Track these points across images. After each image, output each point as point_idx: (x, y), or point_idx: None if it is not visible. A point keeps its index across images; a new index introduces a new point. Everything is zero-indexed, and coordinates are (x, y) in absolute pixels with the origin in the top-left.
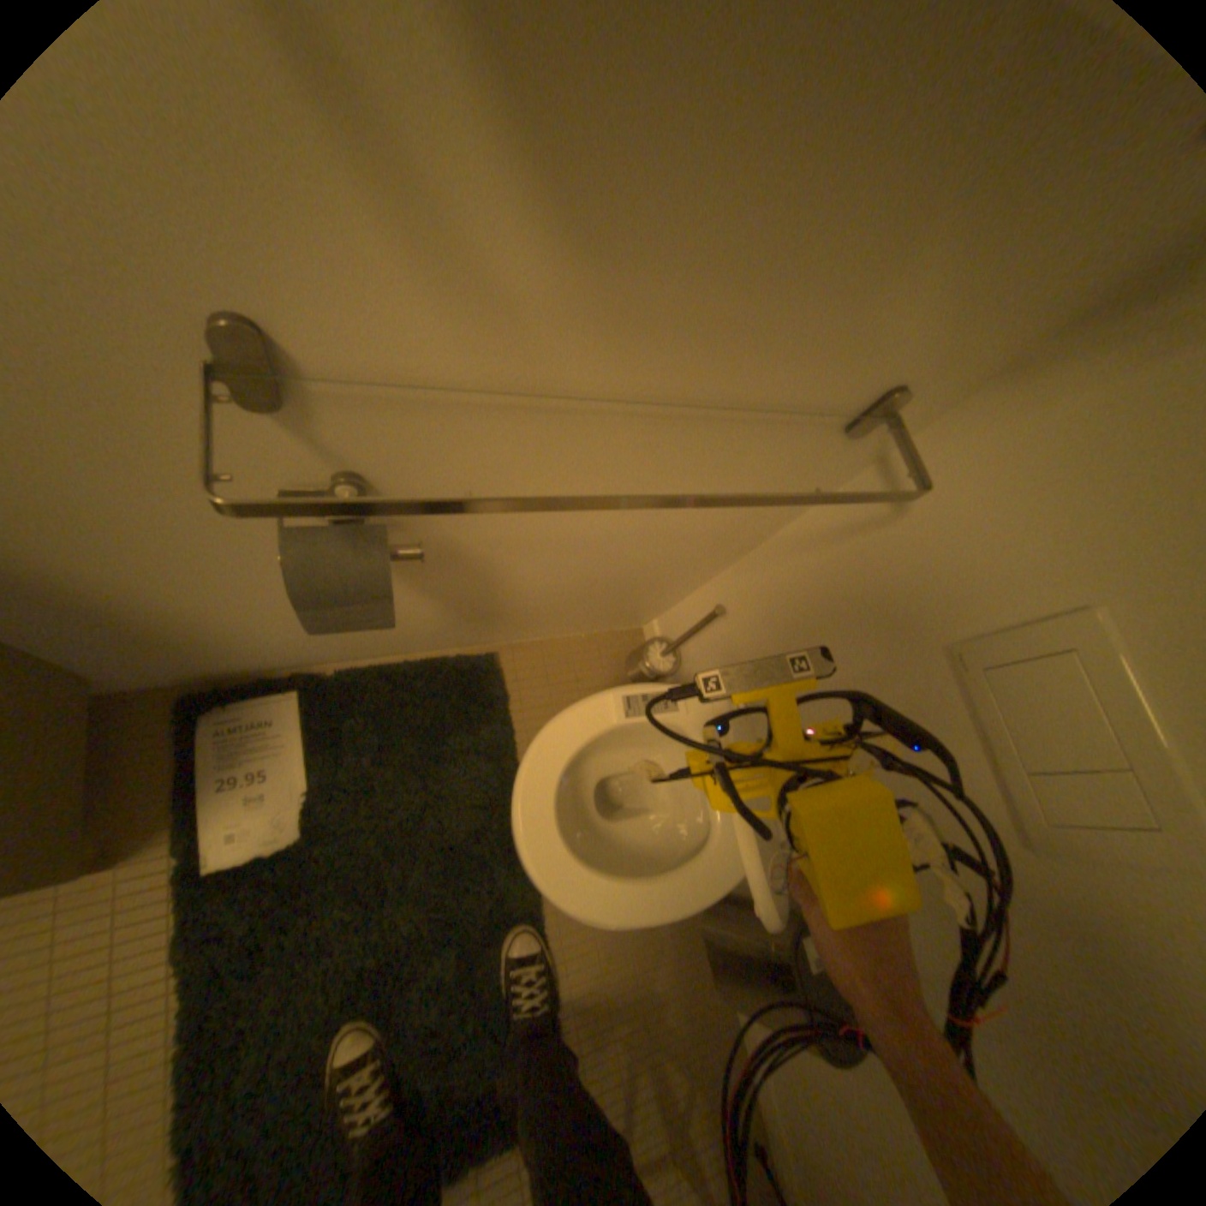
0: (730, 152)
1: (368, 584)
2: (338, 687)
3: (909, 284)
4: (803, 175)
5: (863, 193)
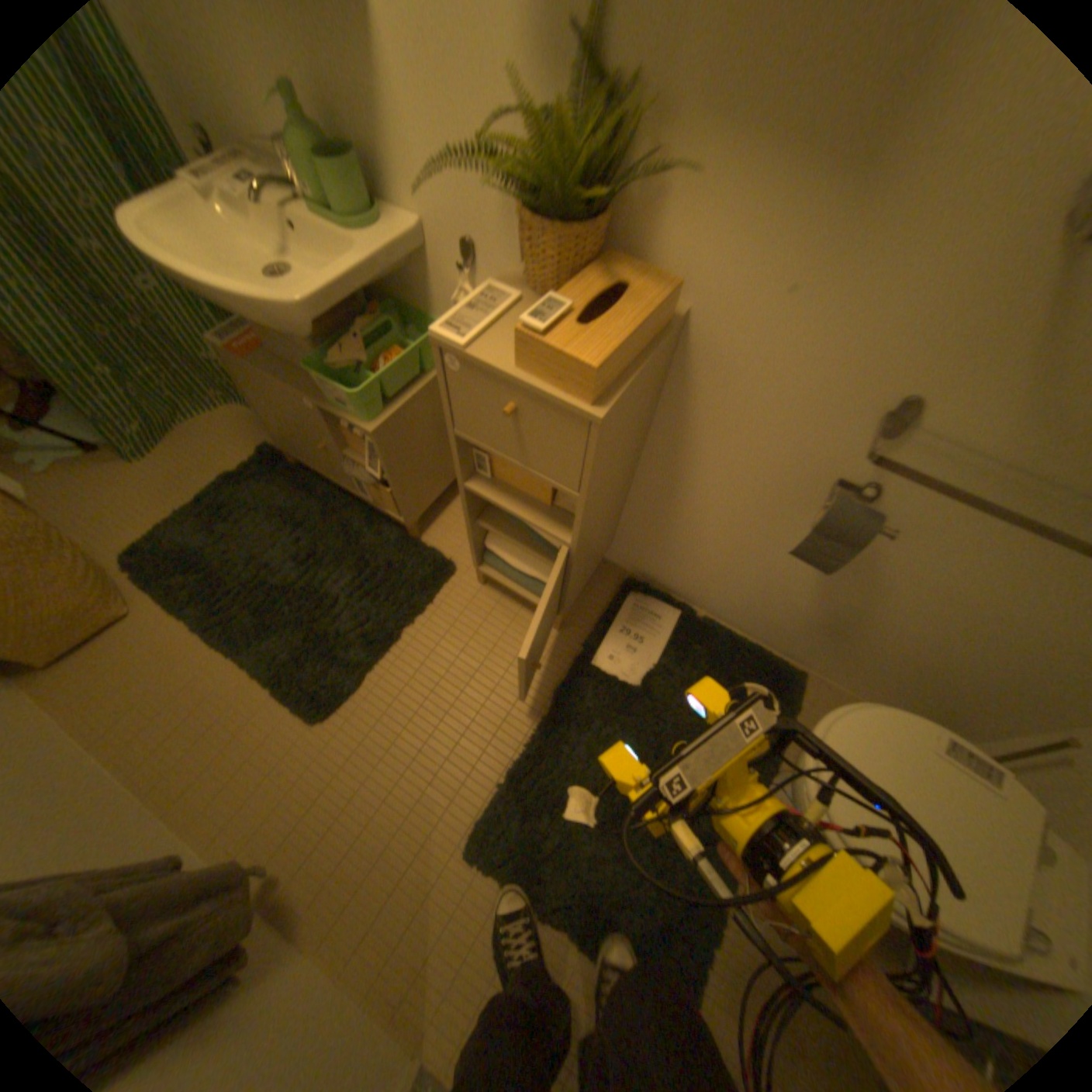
0: None
1: (861, 535)
2: (704, 626)
3: None
4: None
5: None
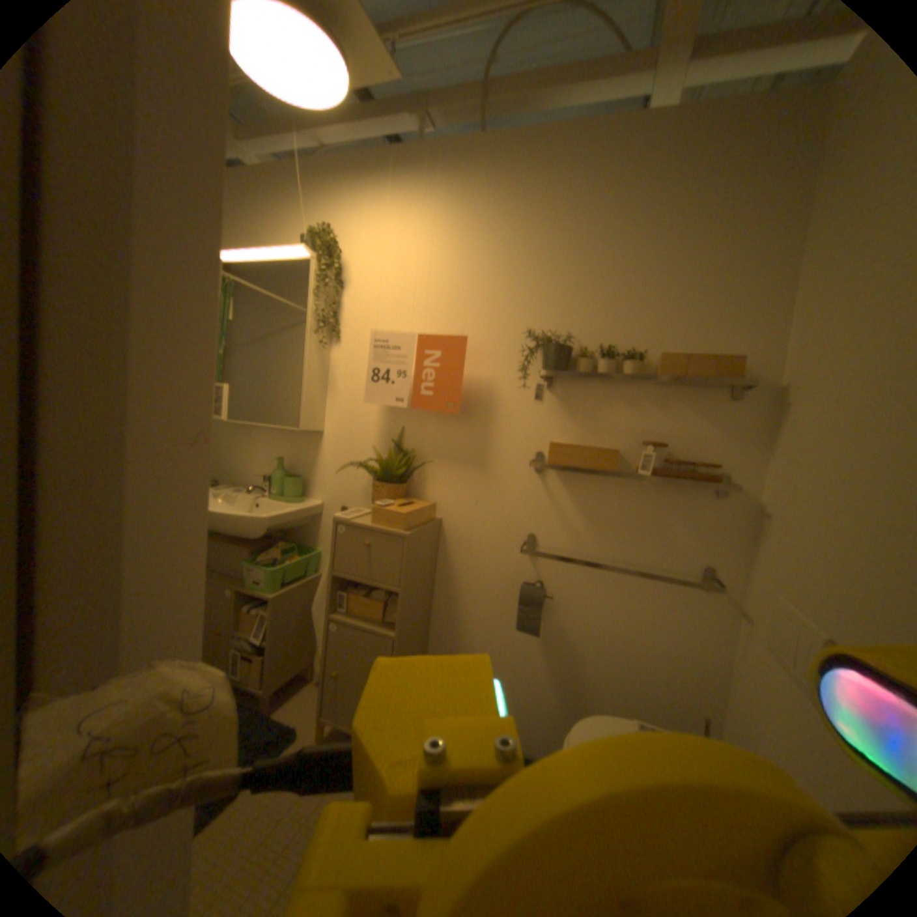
0: (612, 507)
1: (538, 598)
2: None
3: (675, 531)
4: (629, 509)
5: (644, 512)
